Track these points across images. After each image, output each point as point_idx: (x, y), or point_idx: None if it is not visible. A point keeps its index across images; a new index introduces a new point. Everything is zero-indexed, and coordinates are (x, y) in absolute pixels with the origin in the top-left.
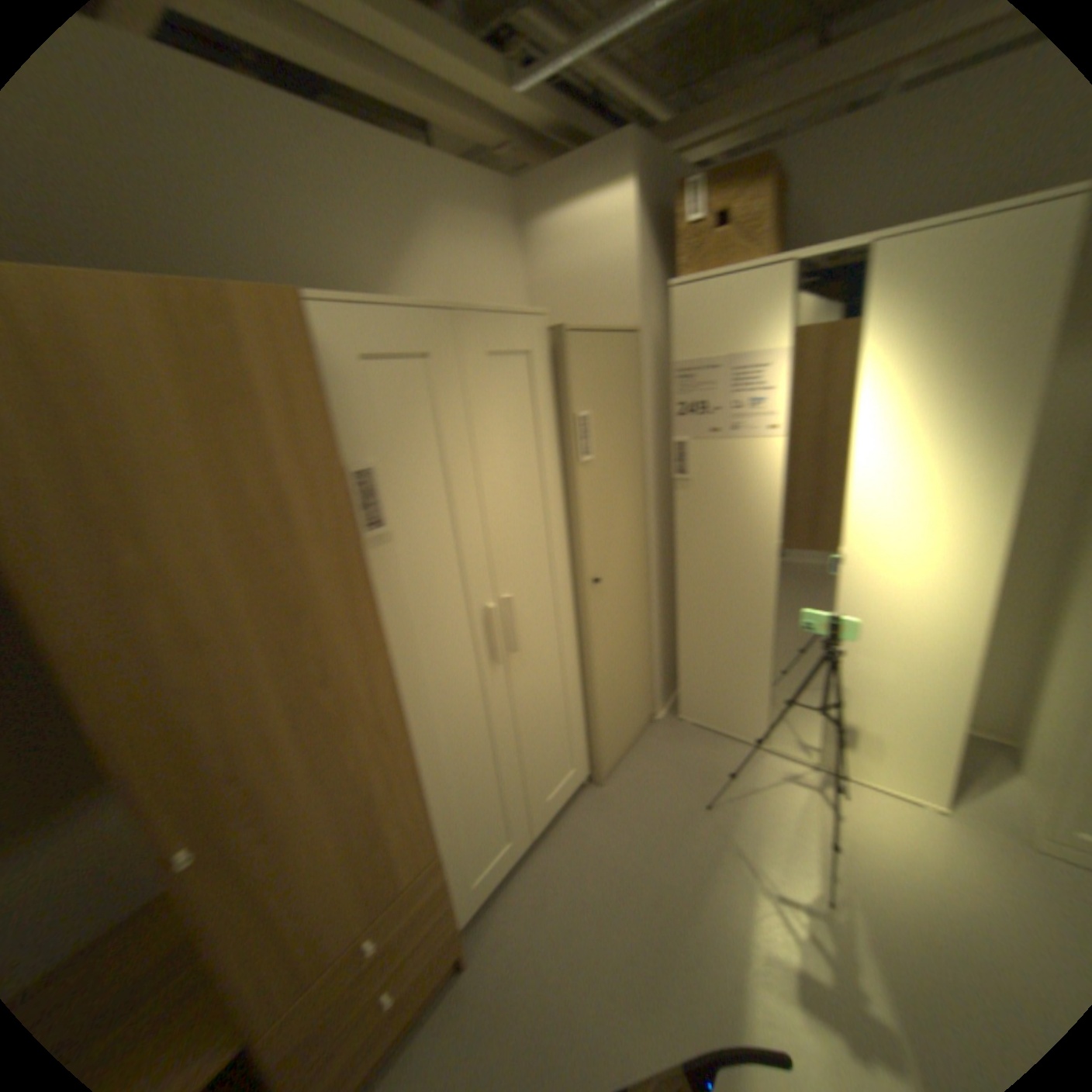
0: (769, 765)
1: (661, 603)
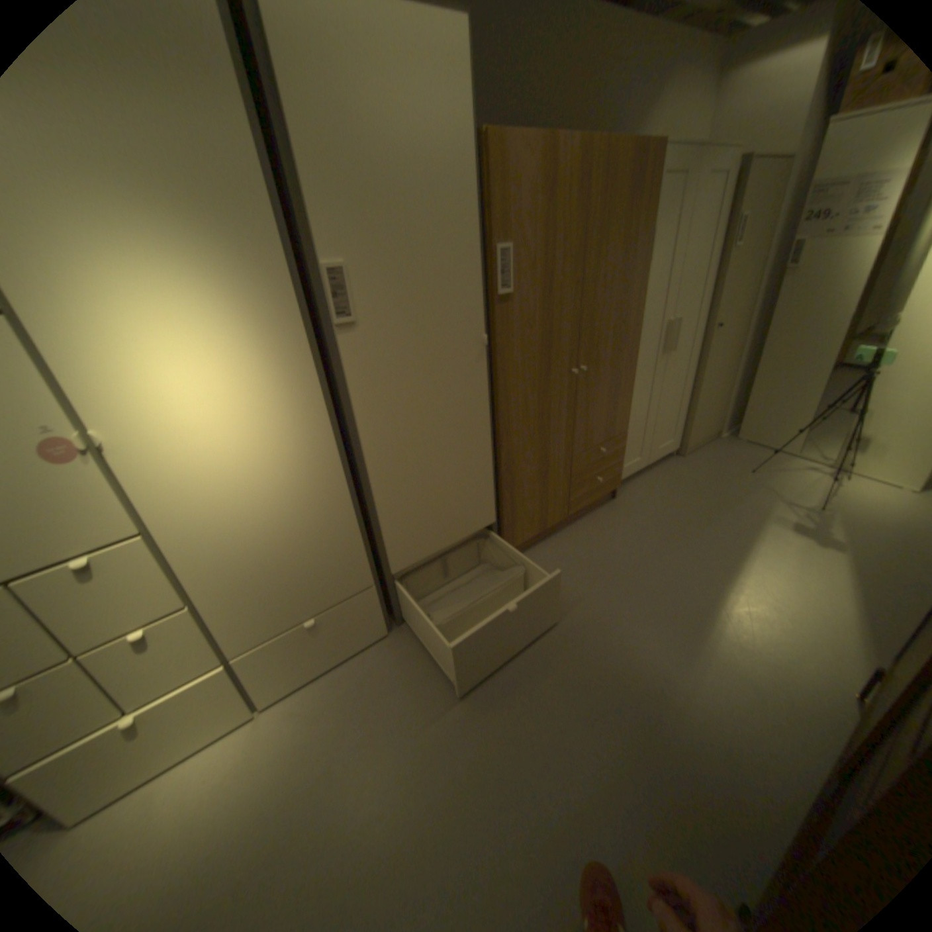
0: (797, 462)
1: (746, 360)
